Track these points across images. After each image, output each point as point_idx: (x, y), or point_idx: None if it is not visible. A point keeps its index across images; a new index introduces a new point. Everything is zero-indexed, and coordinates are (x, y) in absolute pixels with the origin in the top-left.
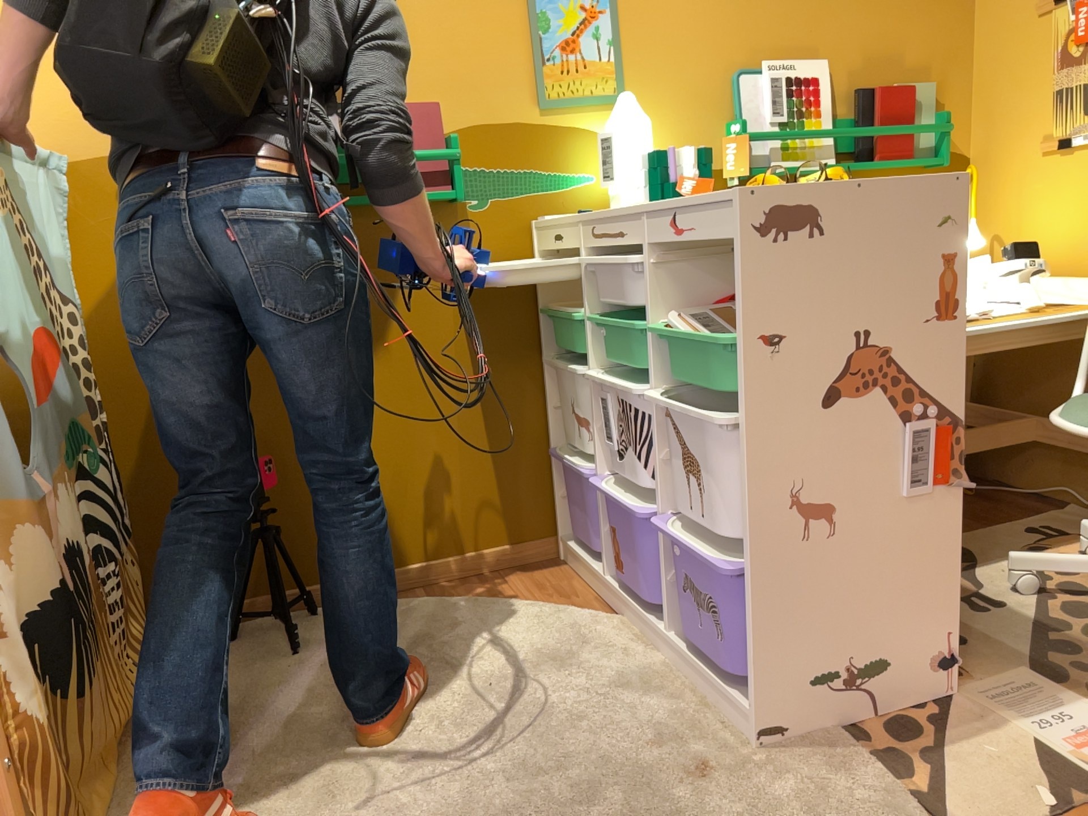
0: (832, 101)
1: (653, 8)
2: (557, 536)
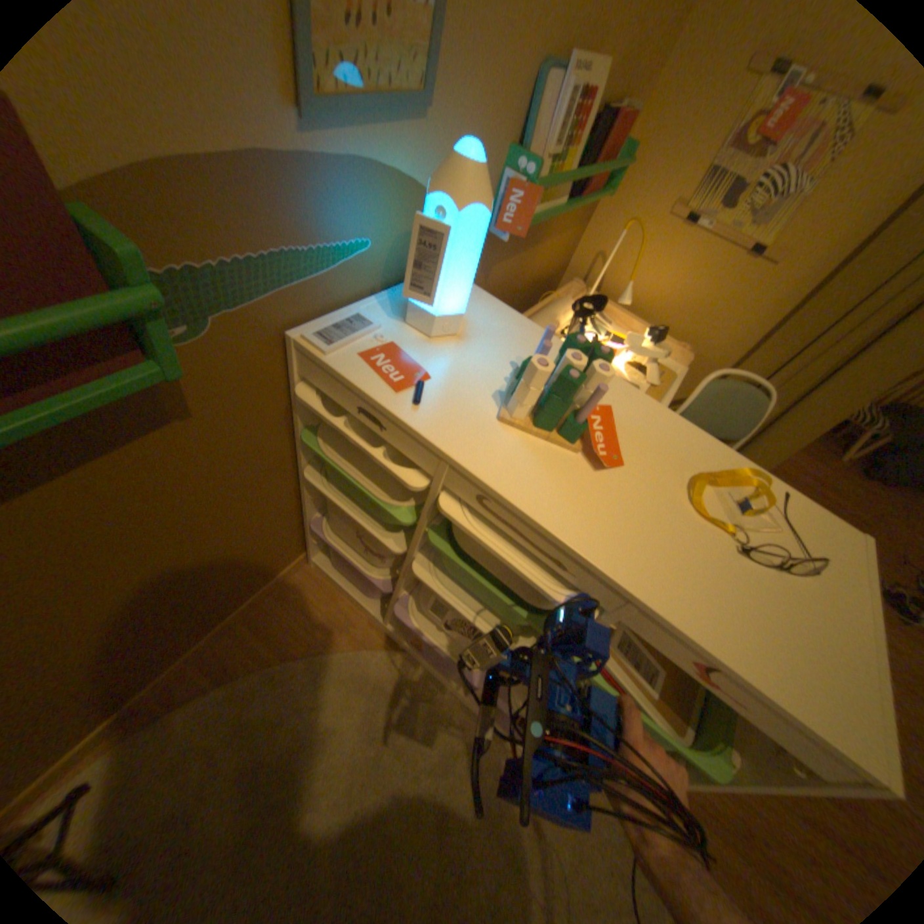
0: (596, 121)
1: None
2: (306, 554)
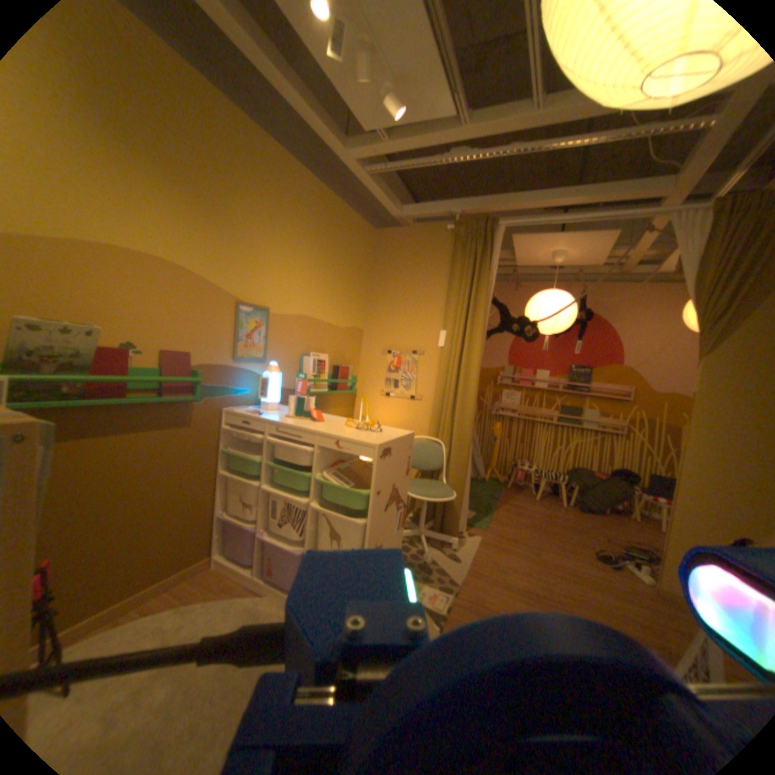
0: (328, 369)
1: (280, 327)
2: (209, 558)
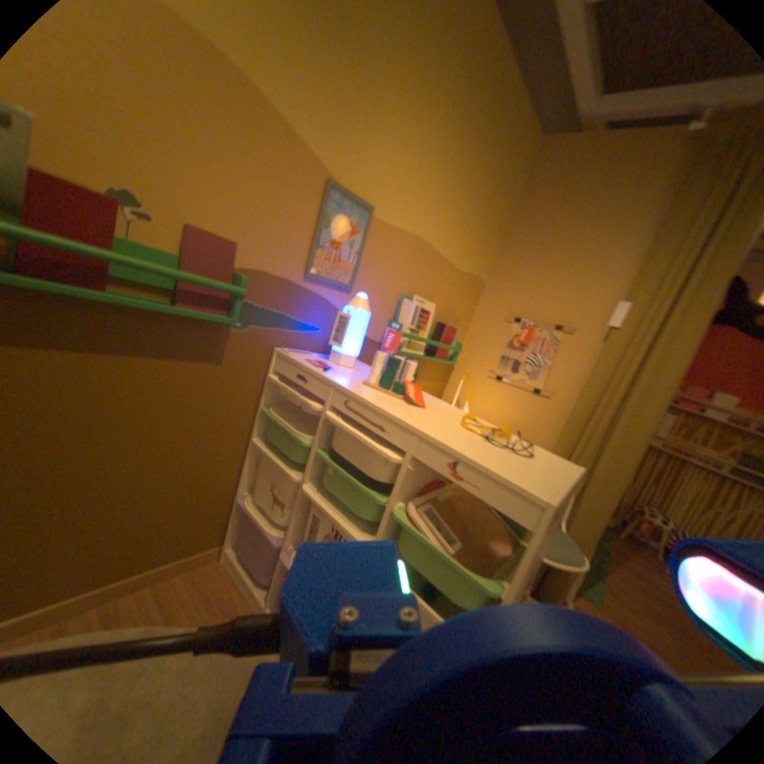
0: (432, 325)
1: (385, 243)
2: (223, 548)
